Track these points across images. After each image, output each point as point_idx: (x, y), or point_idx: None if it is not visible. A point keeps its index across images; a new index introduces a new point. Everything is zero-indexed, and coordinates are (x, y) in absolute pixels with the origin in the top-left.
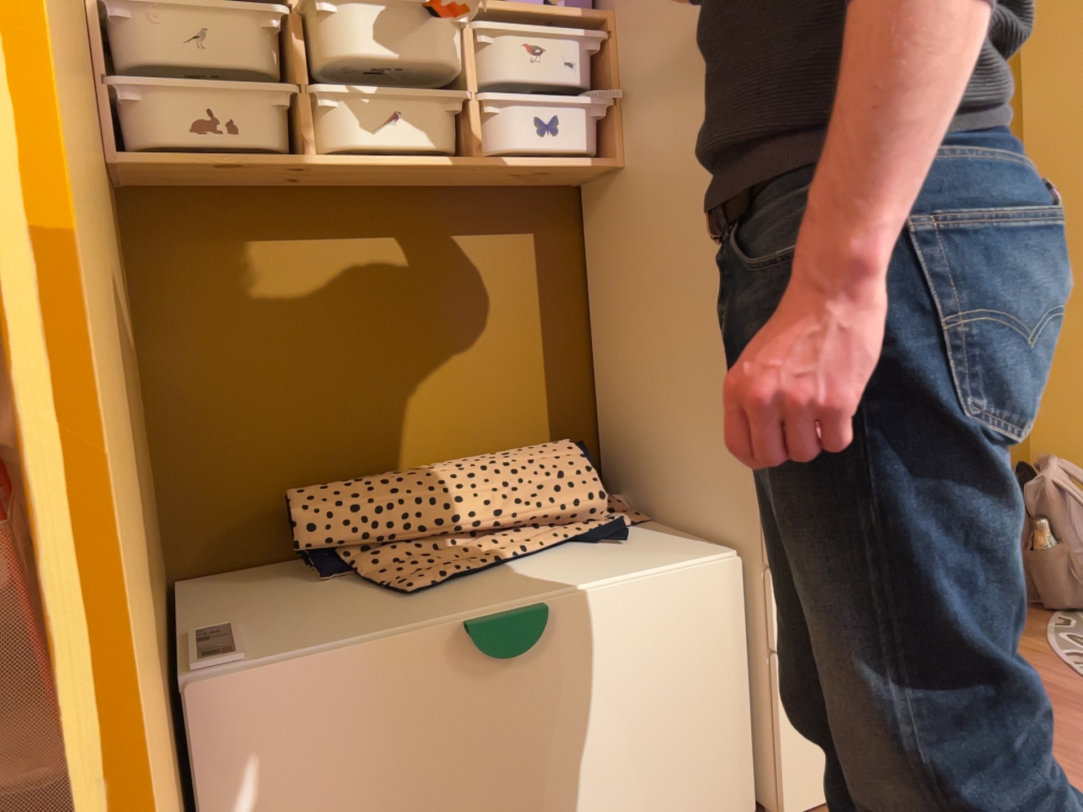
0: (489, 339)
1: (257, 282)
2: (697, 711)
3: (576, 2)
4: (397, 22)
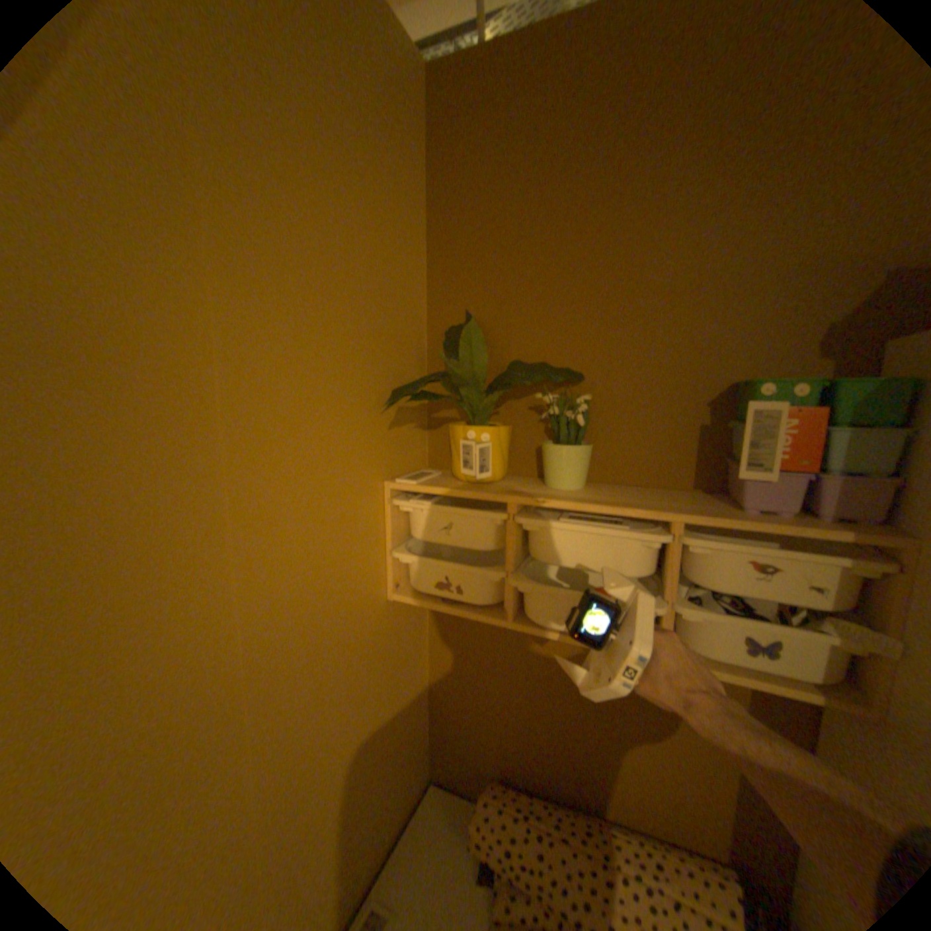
0: (678, 746)
1: (498, 641)
2: None
3: (858, 505)
4: (599, 531)
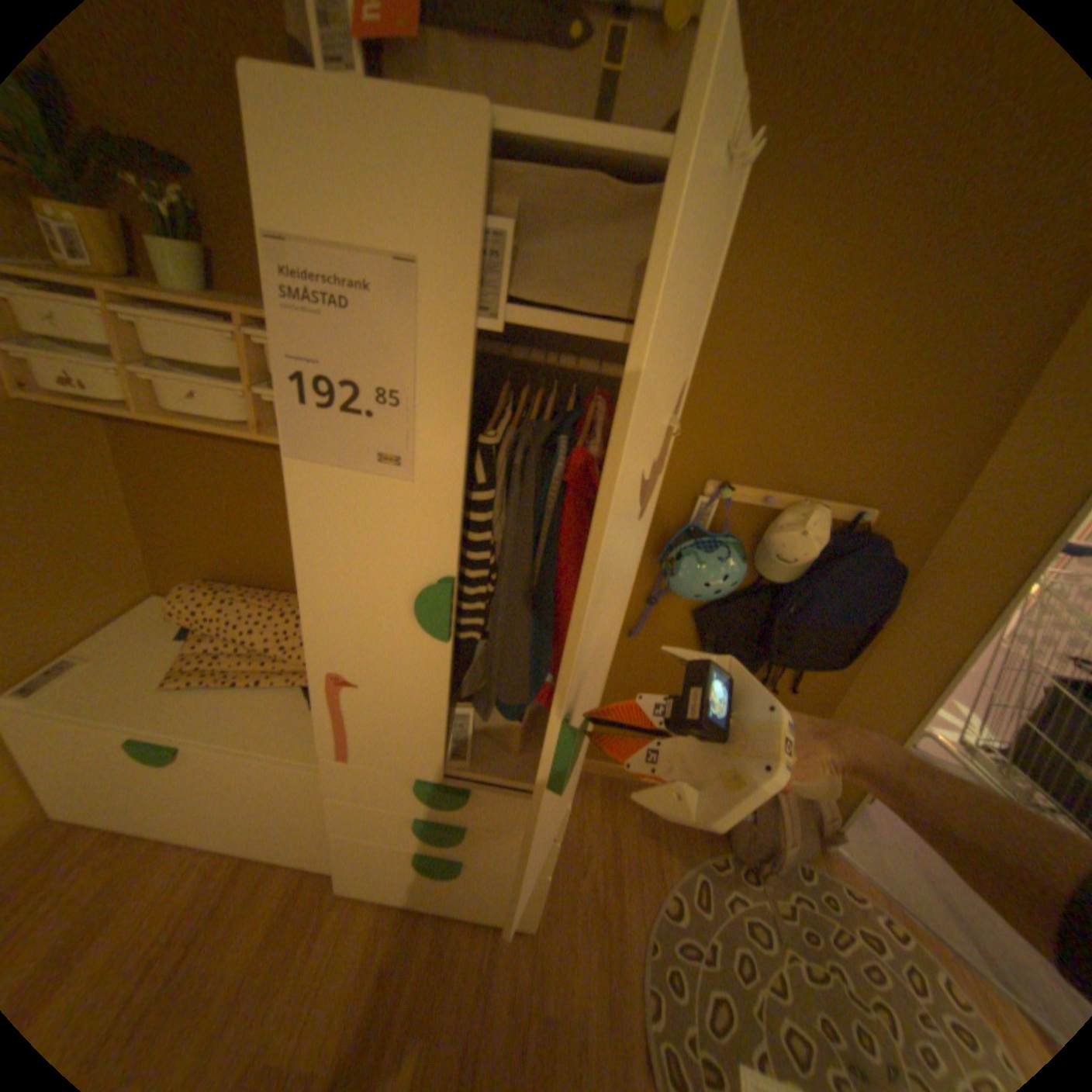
0: None
1: (179, 458)
2: (291, 825)
3: None
4: (178, 322)
